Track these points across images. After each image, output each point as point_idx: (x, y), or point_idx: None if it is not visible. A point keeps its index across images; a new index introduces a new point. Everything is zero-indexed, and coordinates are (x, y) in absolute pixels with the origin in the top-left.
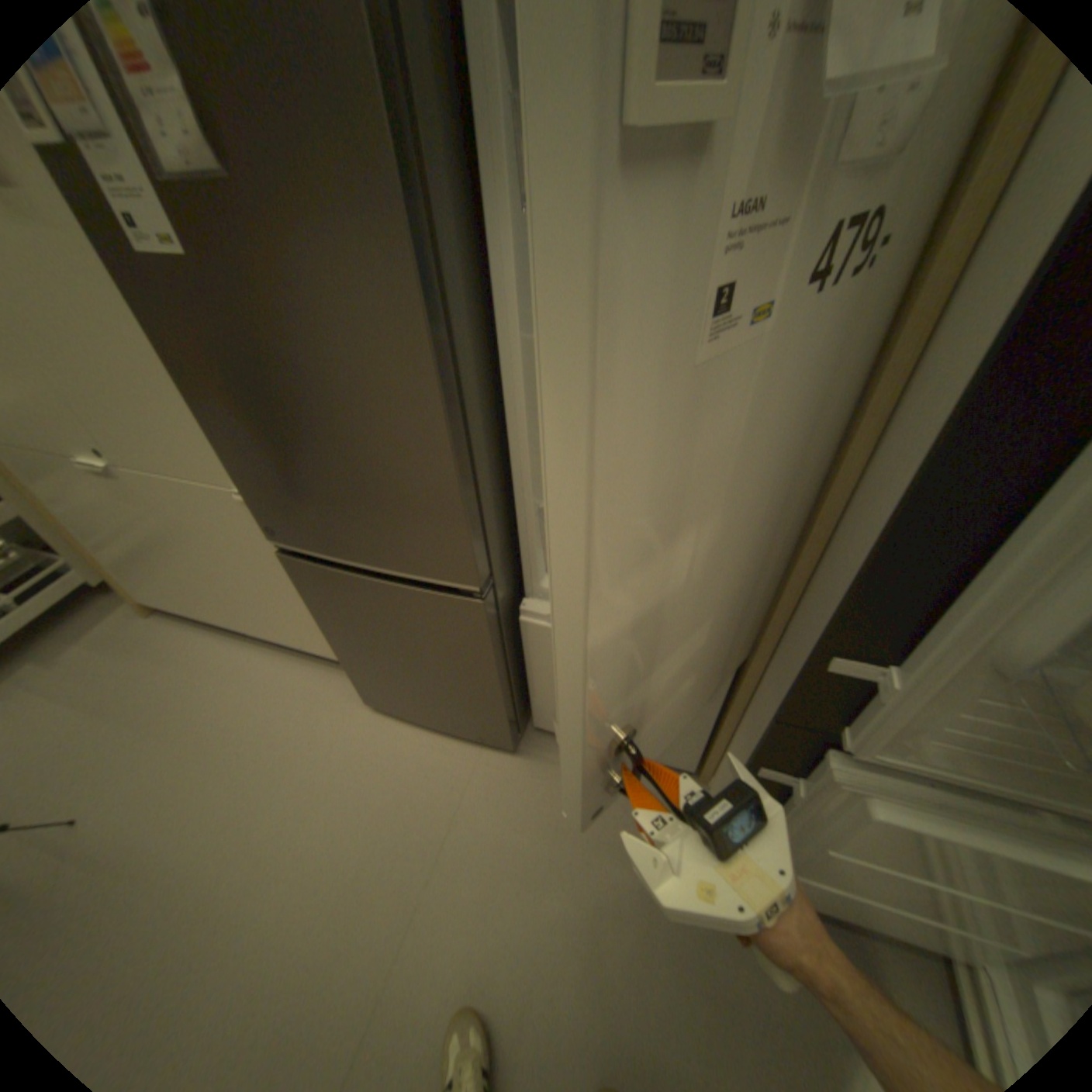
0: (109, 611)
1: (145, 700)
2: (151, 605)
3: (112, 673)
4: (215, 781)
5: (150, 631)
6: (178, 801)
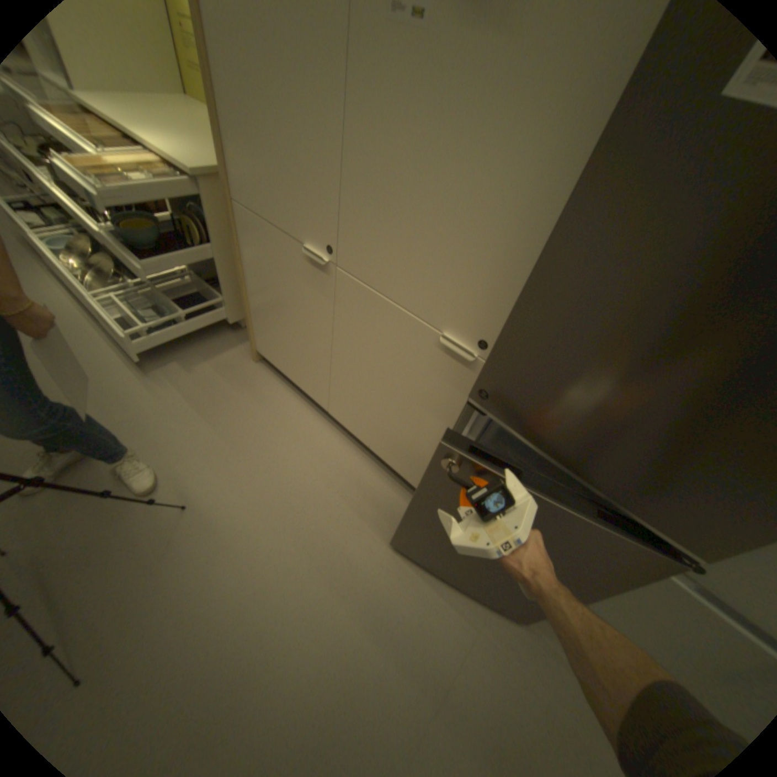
0: (233, 344)
1: (246, 429)
2: (268, 357)
3: (228, 395)
4: (286, 525)
5: (257, 374)
6: (257, 528)
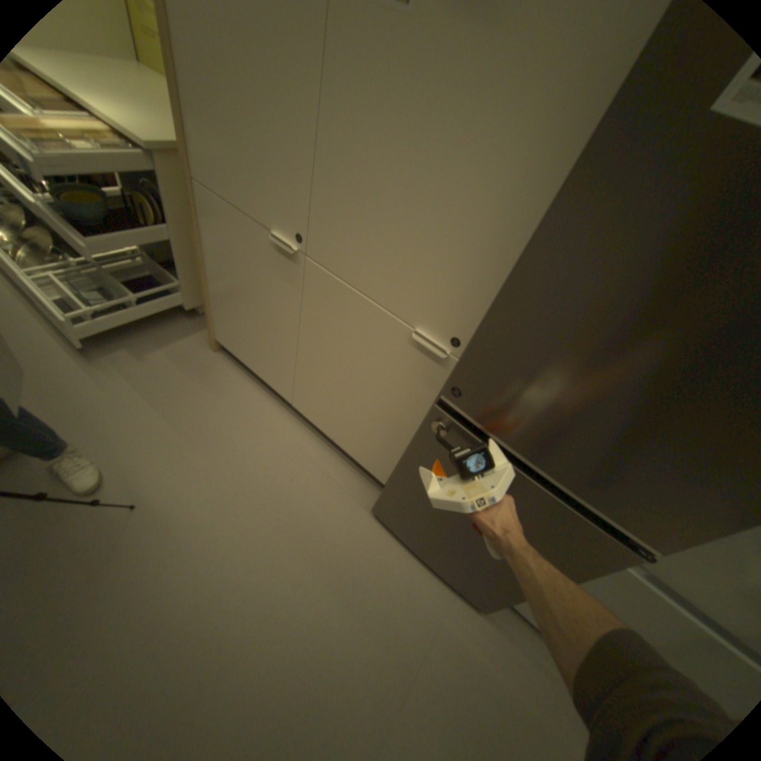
0: (190, 332)
1: (204, 422)
2: (228, 346)
3: (184, 386)
4: (246, 522)
5: (216, 363)
6: (215, 526)
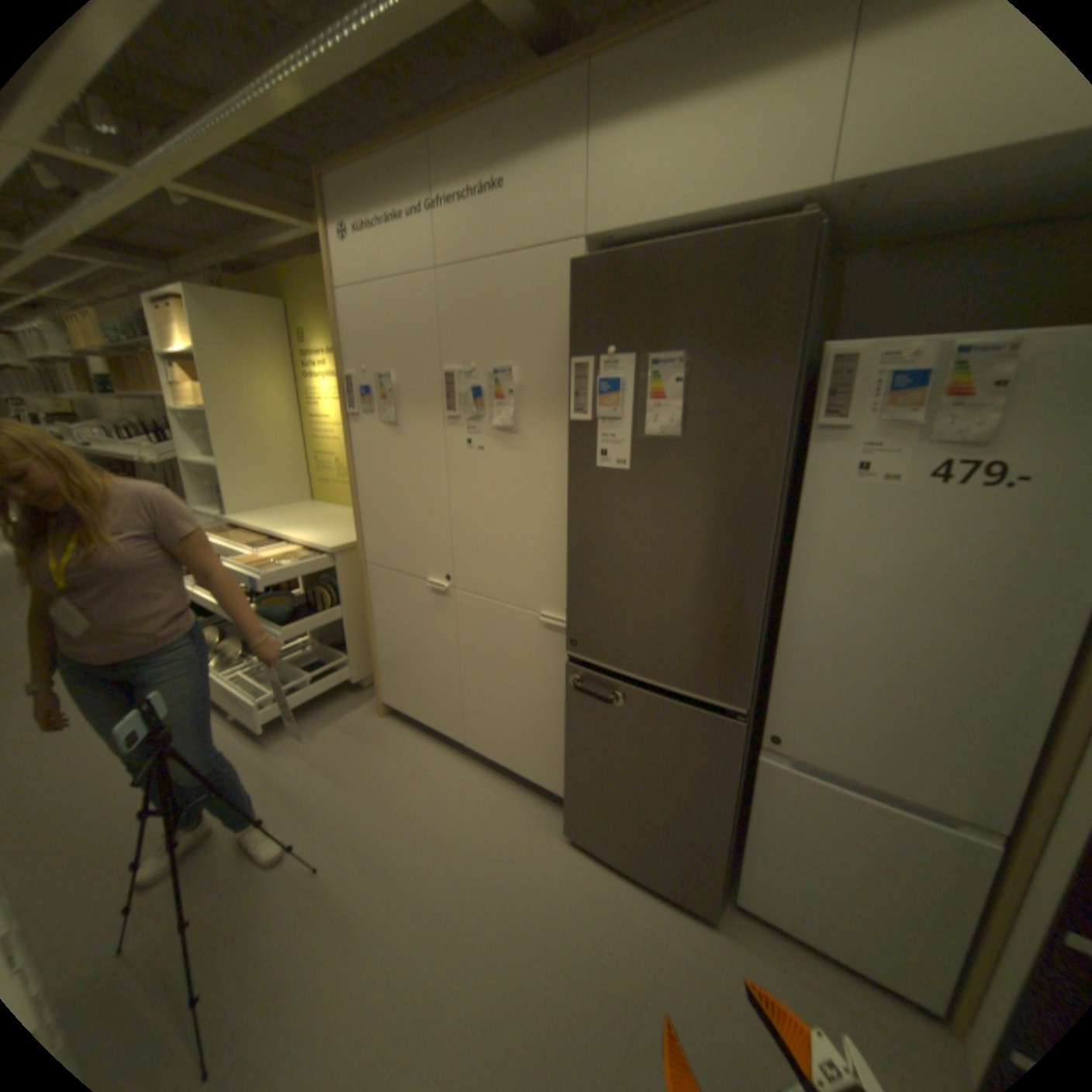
0: (356, 705)
1: (377, 783)
2: (395, 705)
3: (354, 754)
4: (429, 870)
5: (384, 728)
6: (397, 879)
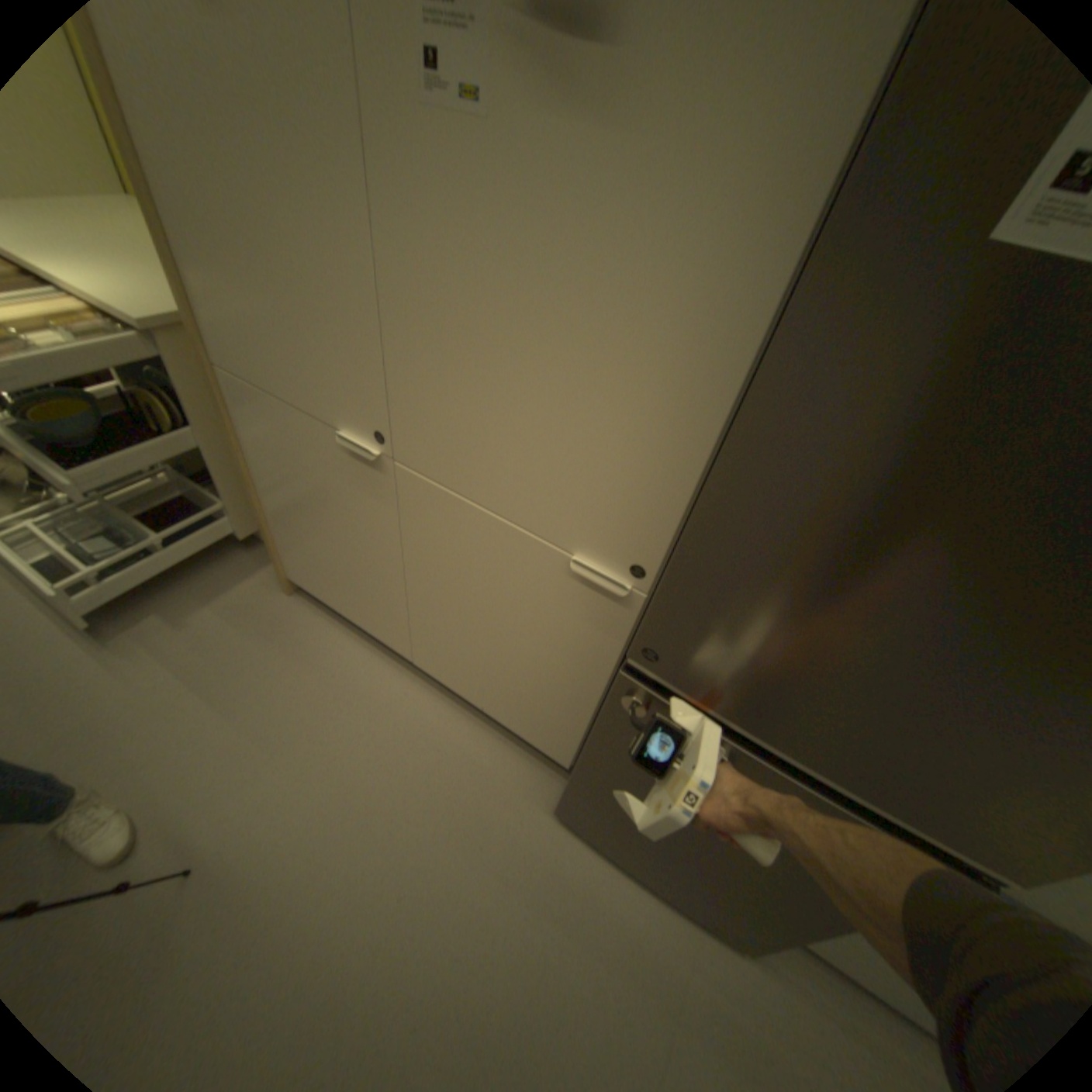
0: (249, 571)
1: (283, 712)
2: (306, 587)
3: (248, 659)
4: (364, 867)
5: (293, 614)
6: (317, 883)
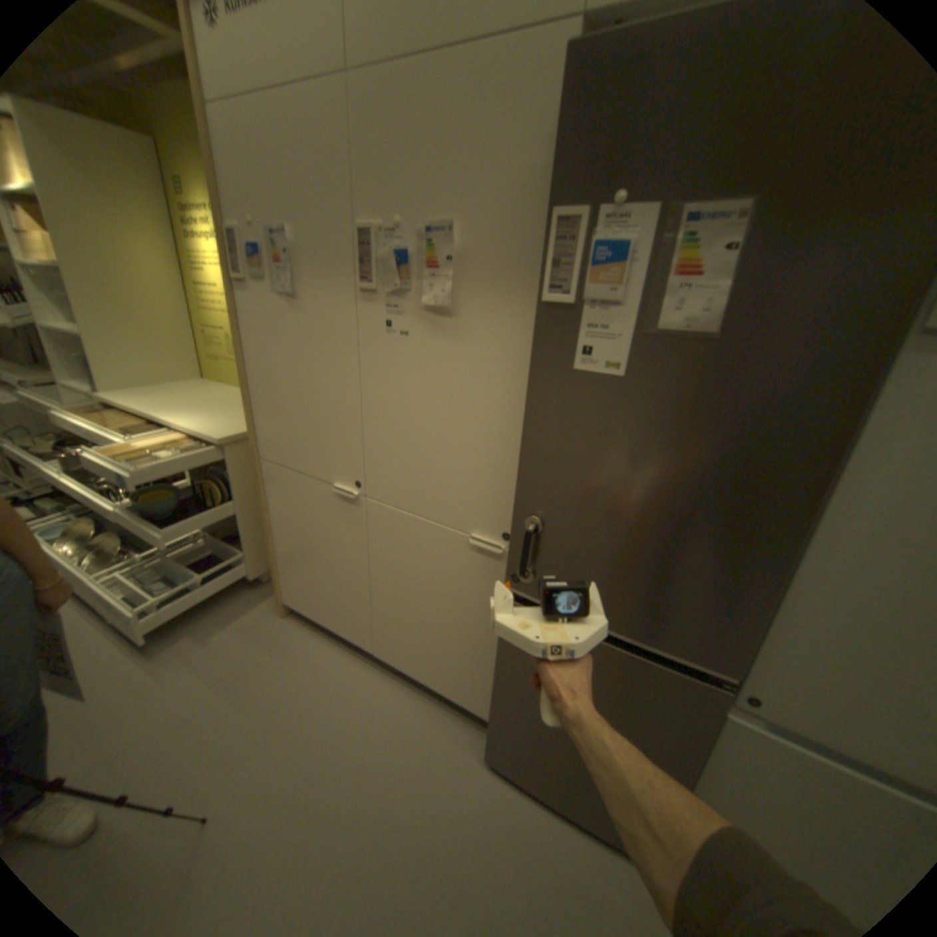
0: (254, 603)
1: (277, 699)
2: (297, 607)
3: (252, 663)
4: (338, 811)
5: (285, 630)
6: (302, 825)
